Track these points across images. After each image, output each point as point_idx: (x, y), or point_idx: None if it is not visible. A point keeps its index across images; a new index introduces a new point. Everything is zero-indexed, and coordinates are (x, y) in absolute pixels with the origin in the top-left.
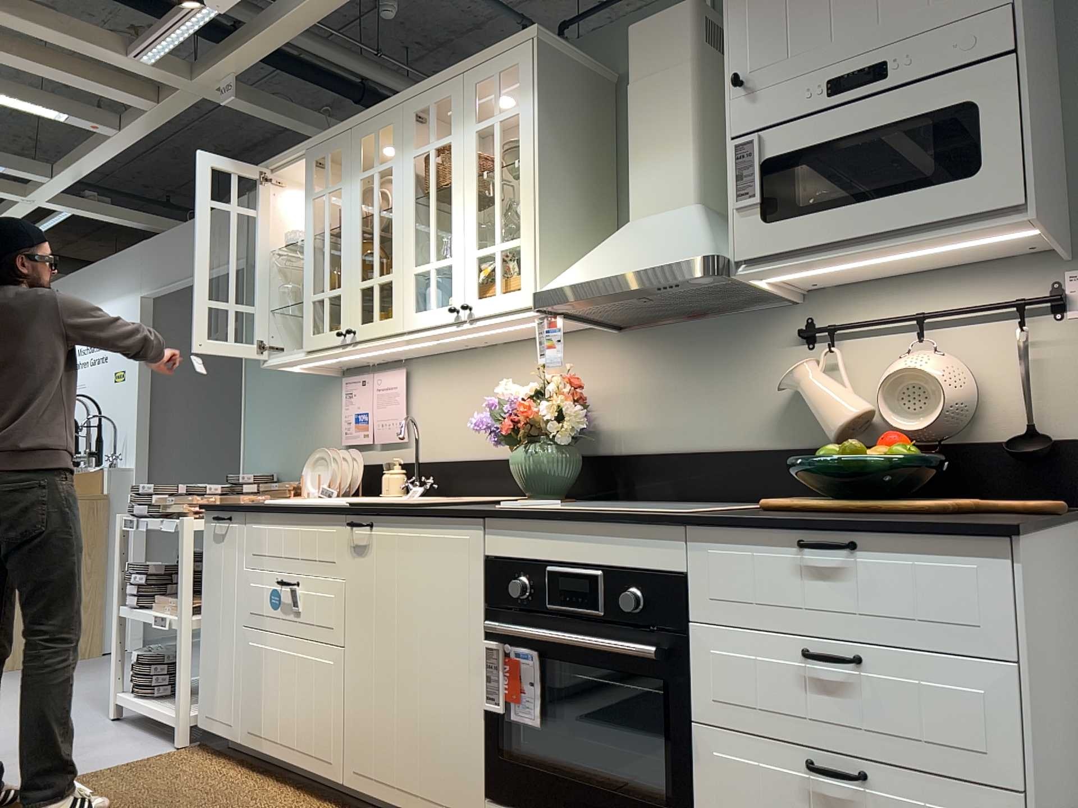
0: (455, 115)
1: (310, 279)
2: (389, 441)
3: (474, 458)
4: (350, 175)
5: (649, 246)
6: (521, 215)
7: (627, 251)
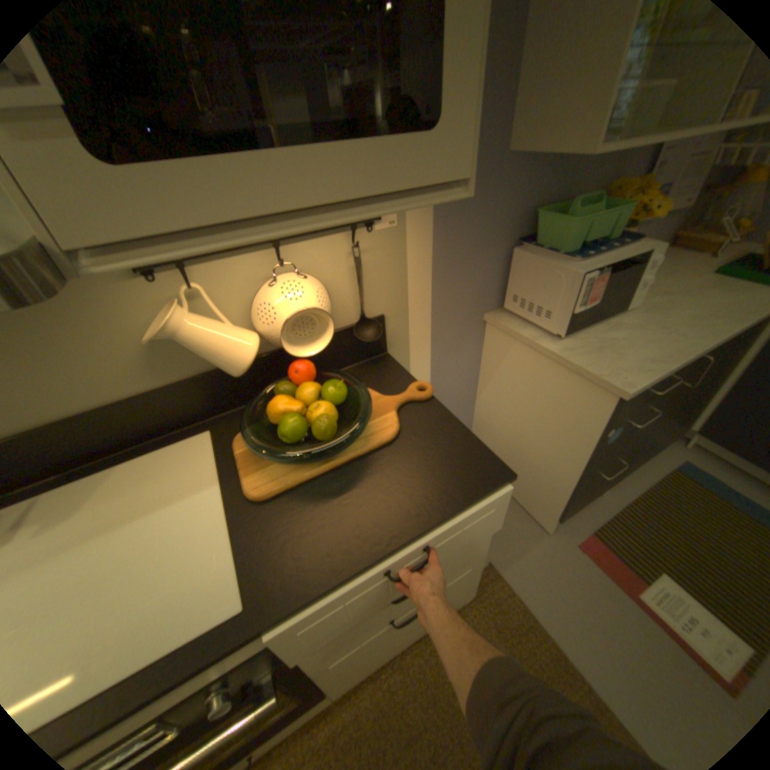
0: None
1: None
2: None
3: None
4: None
5: None
6: None
7: None
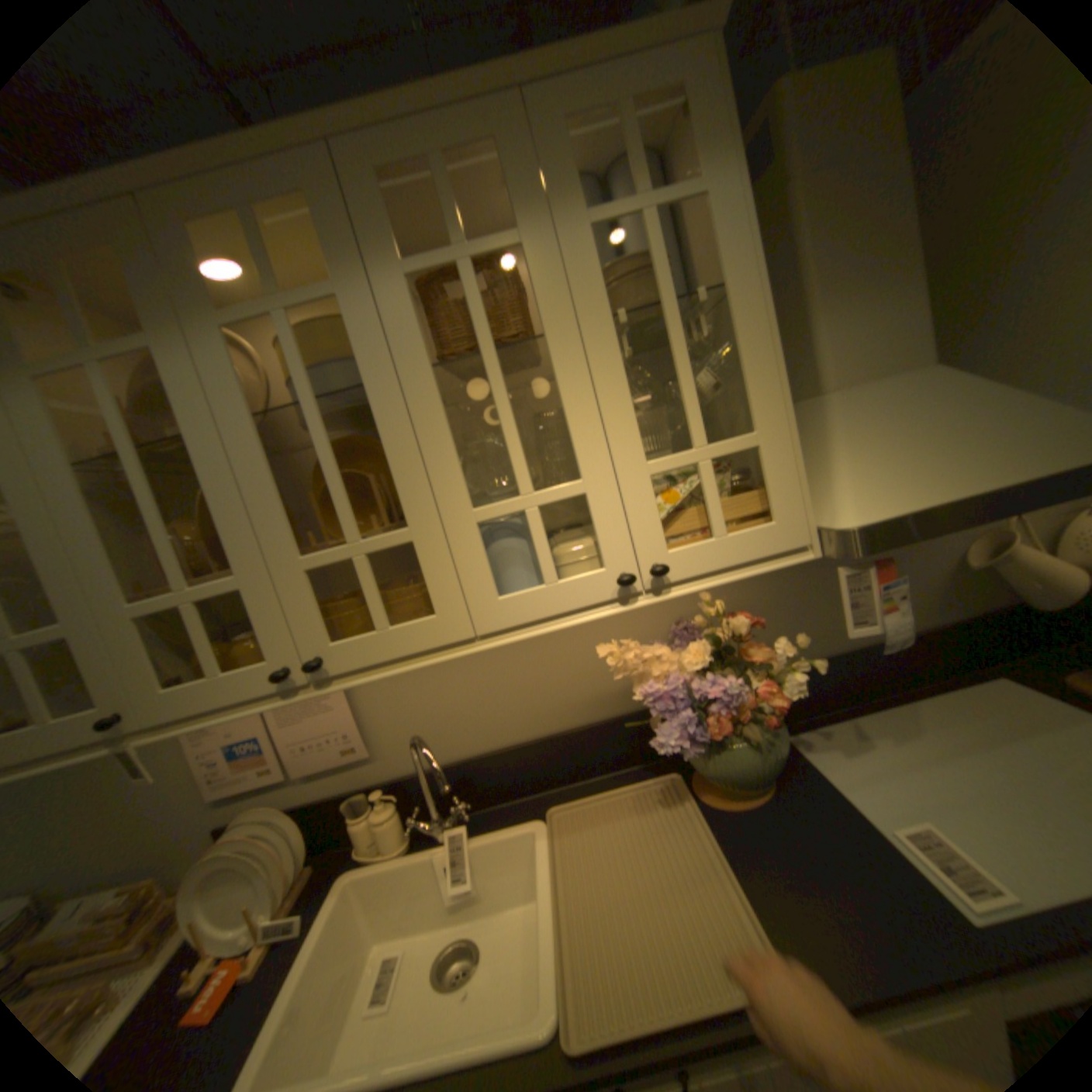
0: (517, 176)
1: (99, 570)
2: (324, 766)
3: (516, 742)
4: (168, 309)
5: (989, 429)
6: (755, 390)
7: (950, 439)
